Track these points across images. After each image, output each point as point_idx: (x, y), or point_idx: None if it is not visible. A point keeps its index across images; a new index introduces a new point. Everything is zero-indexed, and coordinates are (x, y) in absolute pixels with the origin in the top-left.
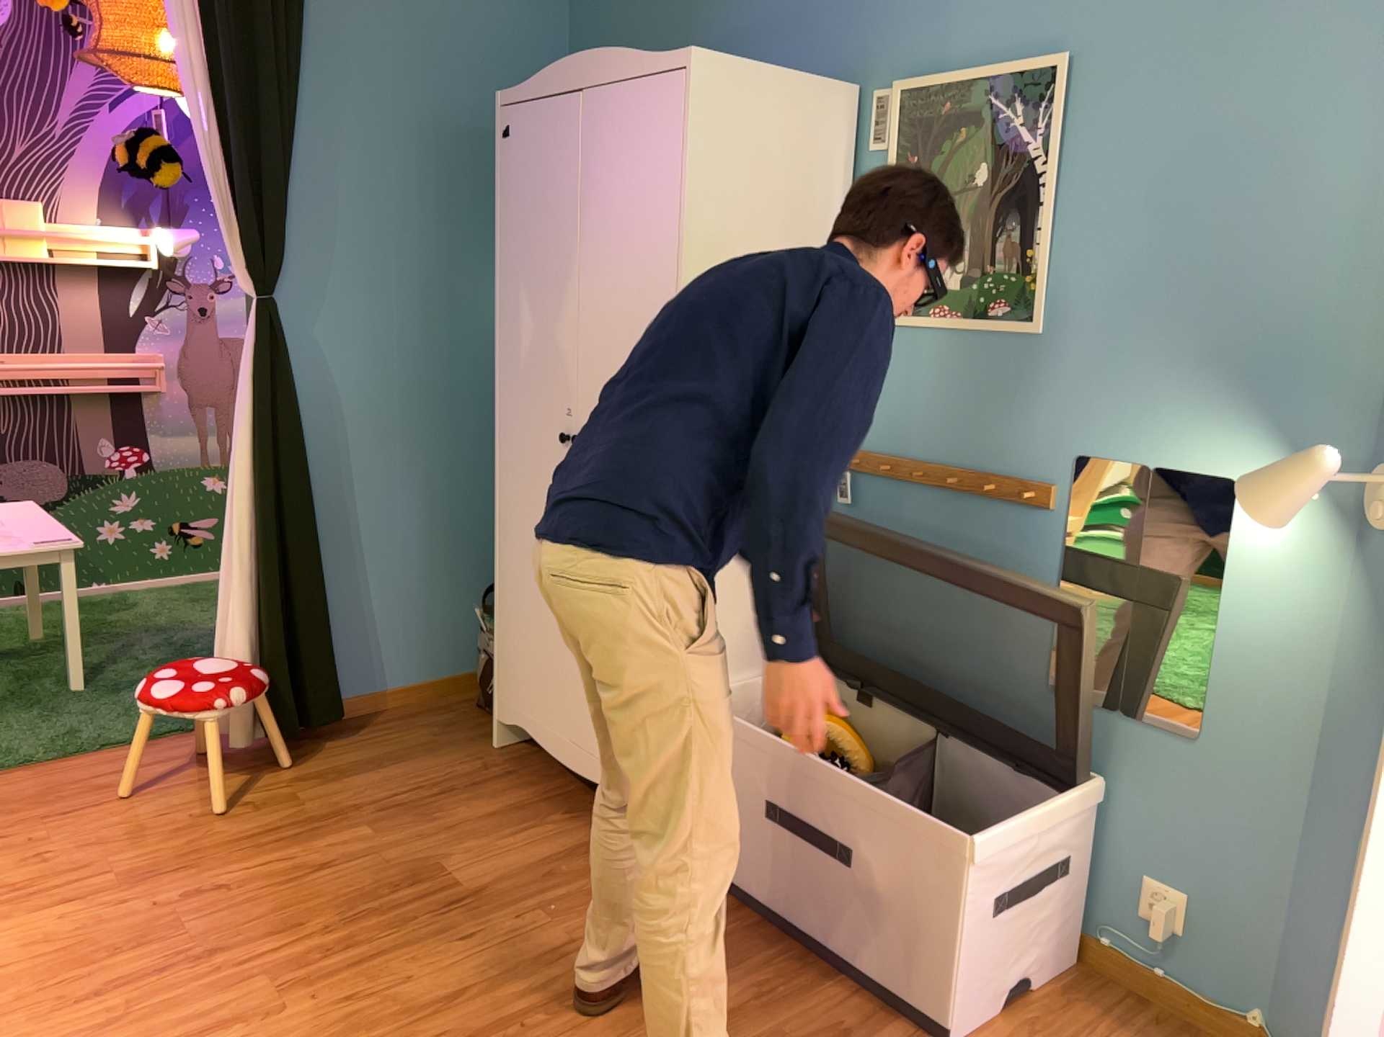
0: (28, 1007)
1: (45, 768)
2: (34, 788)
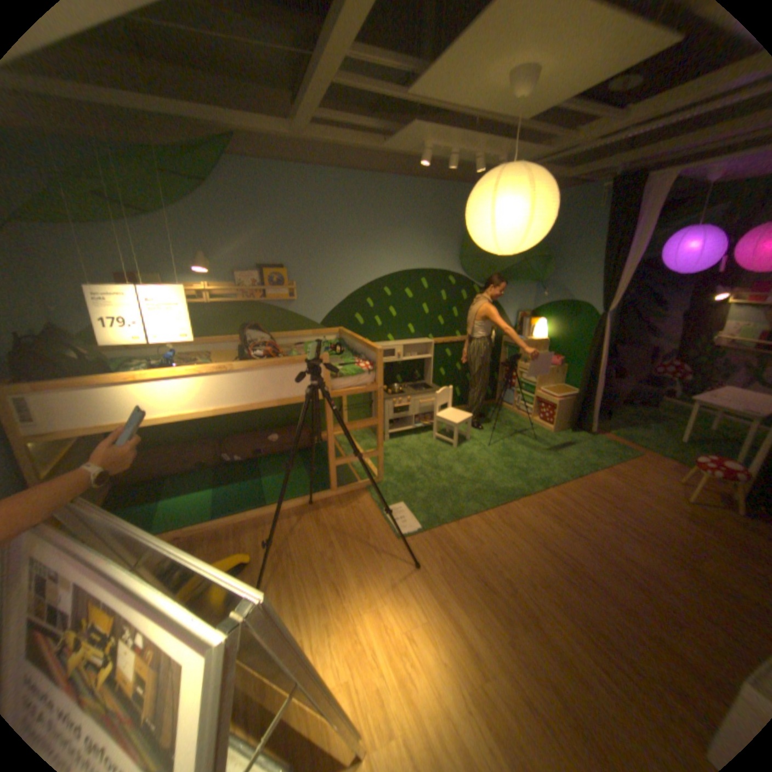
0: (585, 487)
1: (684, 468)
2: (672, 469)
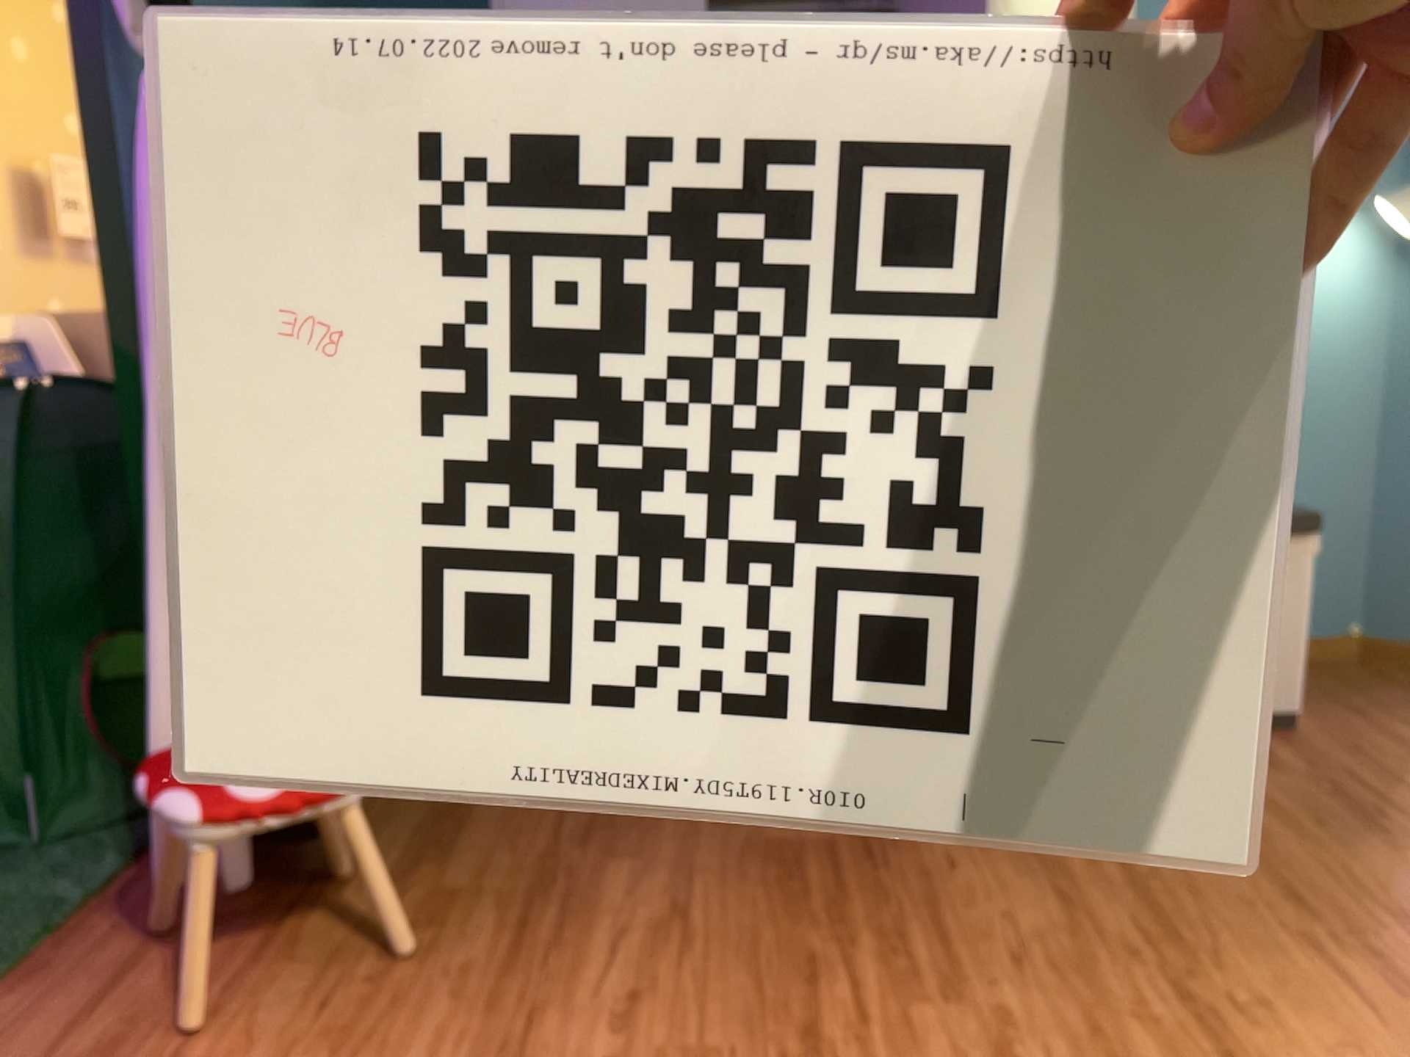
0: None
1: None
2: None
